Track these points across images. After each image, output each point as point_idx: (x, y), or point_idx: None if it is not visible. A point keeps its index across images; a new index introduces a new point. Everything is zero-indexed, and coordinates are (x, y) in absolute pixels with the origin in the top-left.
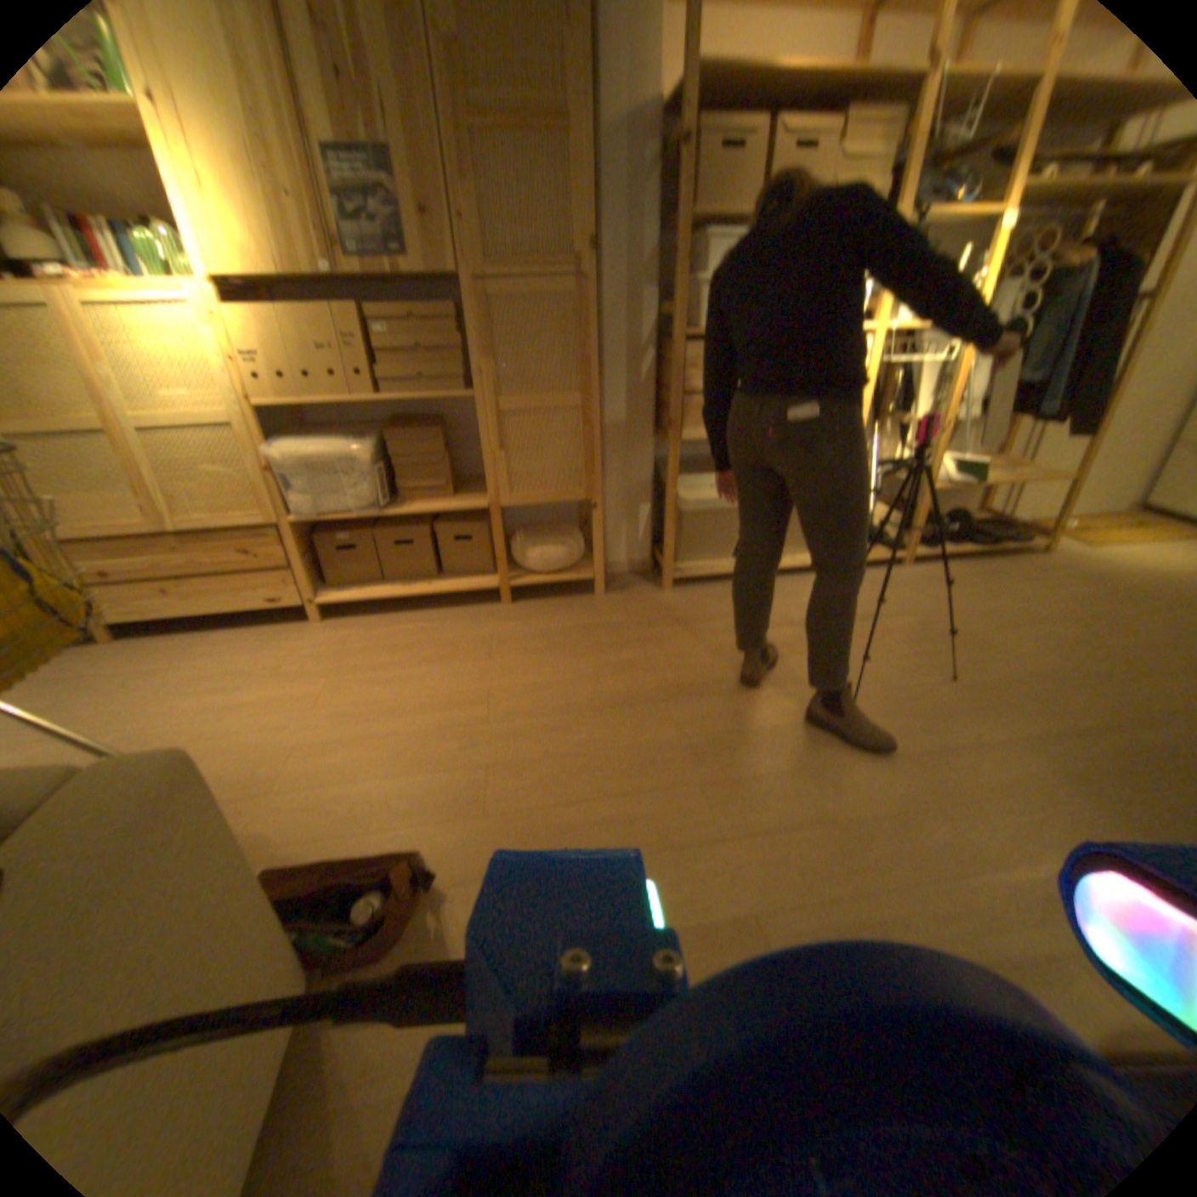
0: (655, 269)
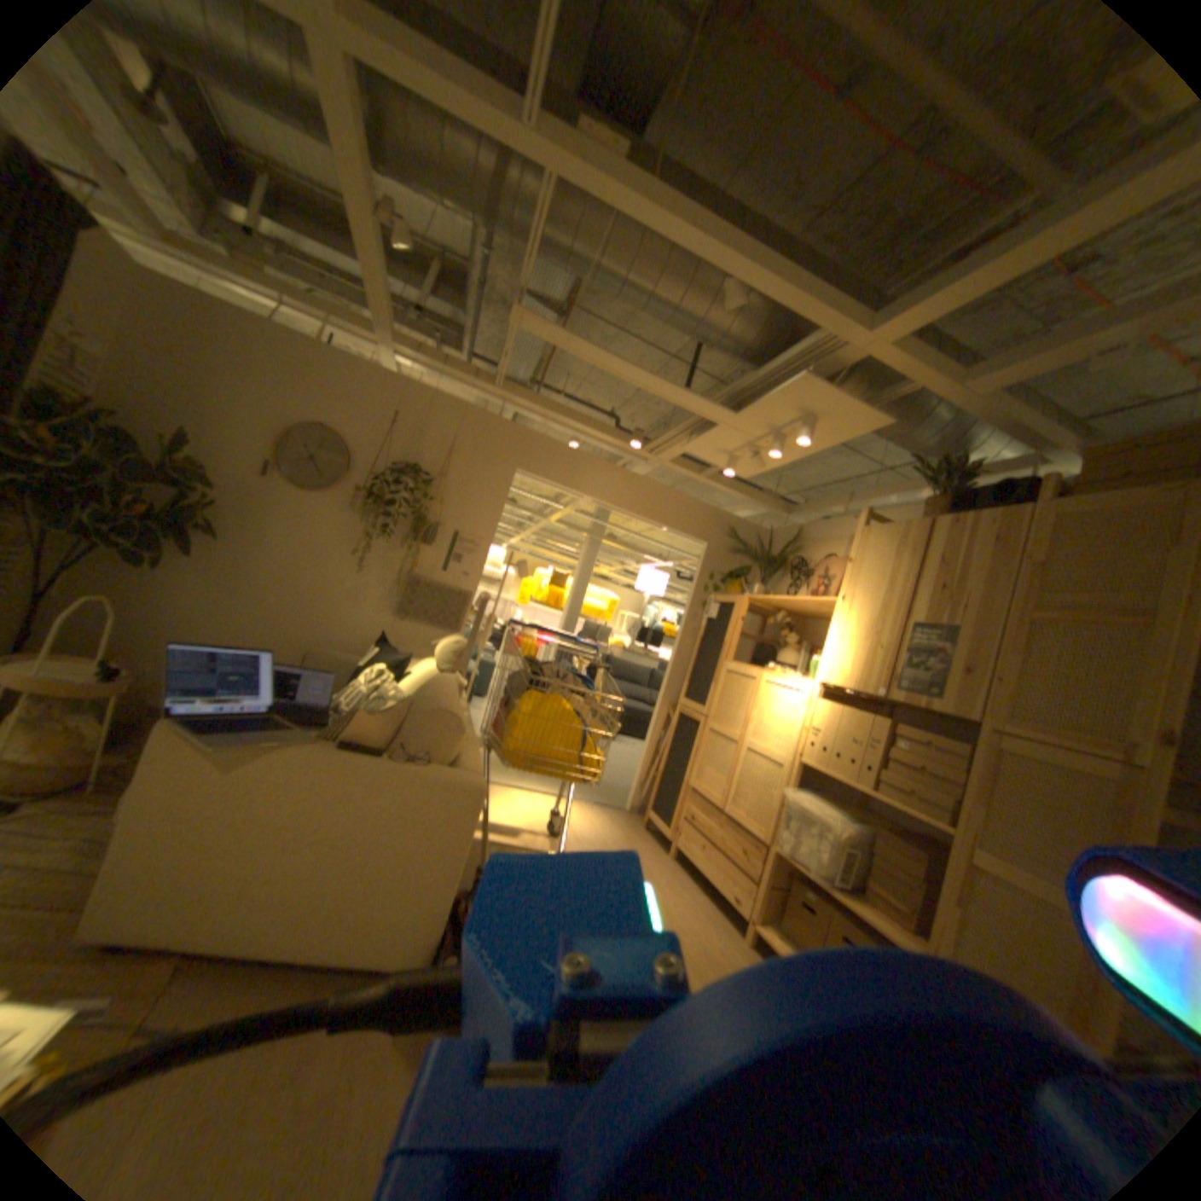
0: None
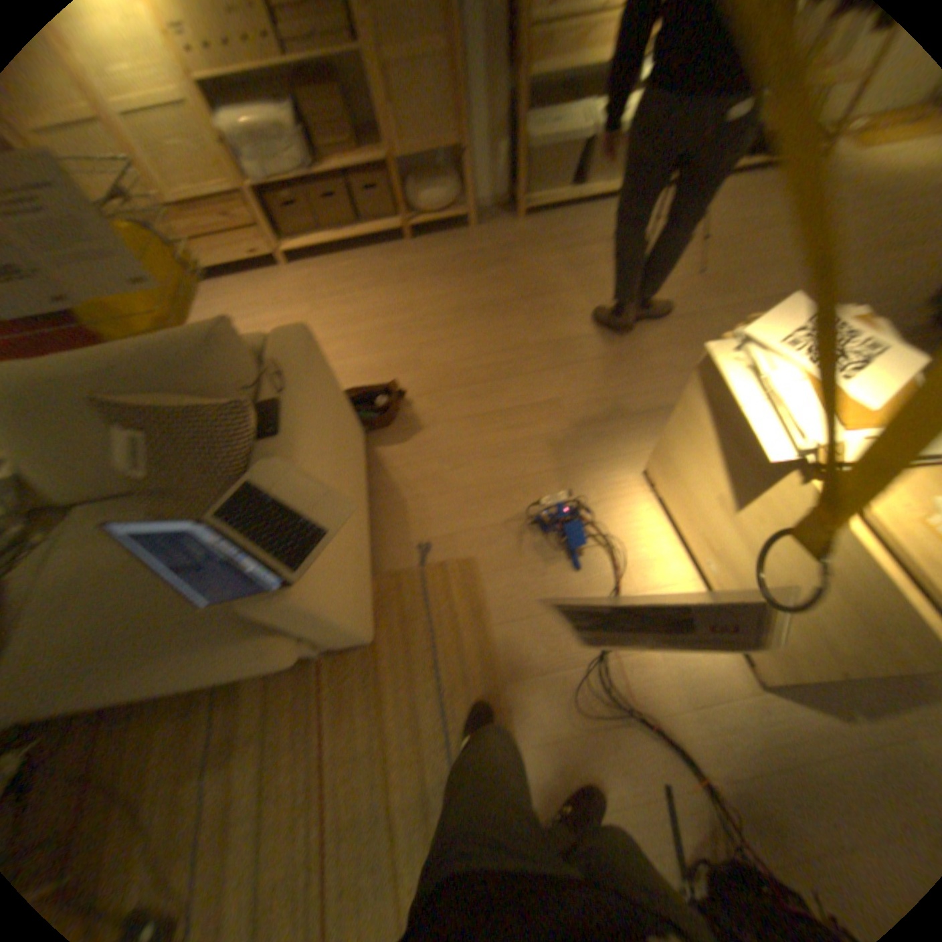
0: None
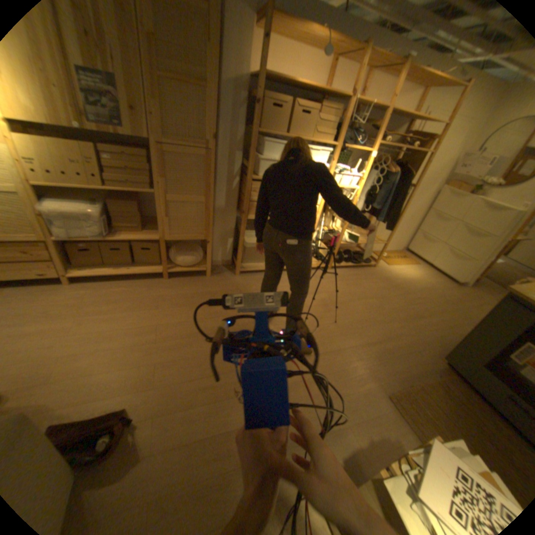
0: (242, 143)
